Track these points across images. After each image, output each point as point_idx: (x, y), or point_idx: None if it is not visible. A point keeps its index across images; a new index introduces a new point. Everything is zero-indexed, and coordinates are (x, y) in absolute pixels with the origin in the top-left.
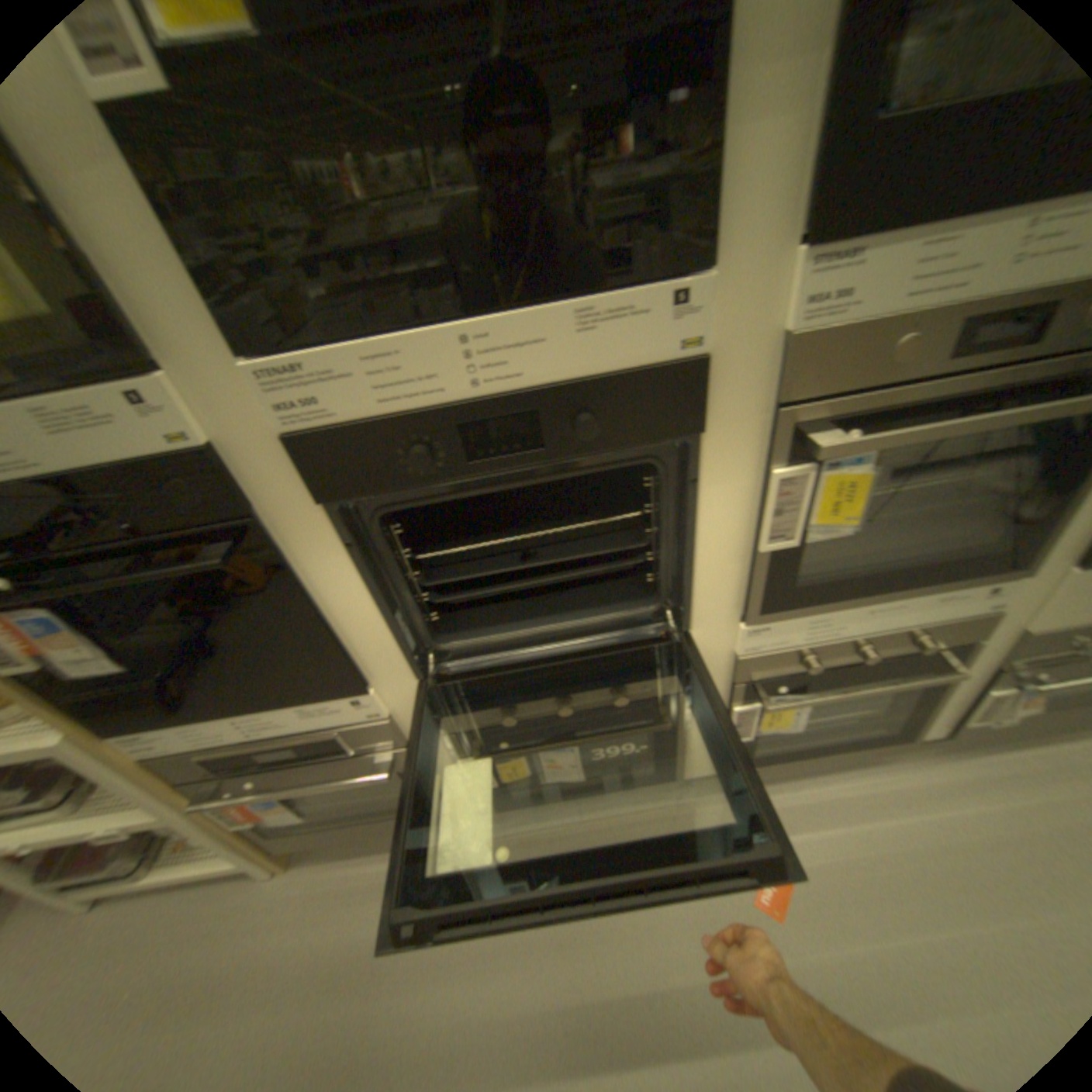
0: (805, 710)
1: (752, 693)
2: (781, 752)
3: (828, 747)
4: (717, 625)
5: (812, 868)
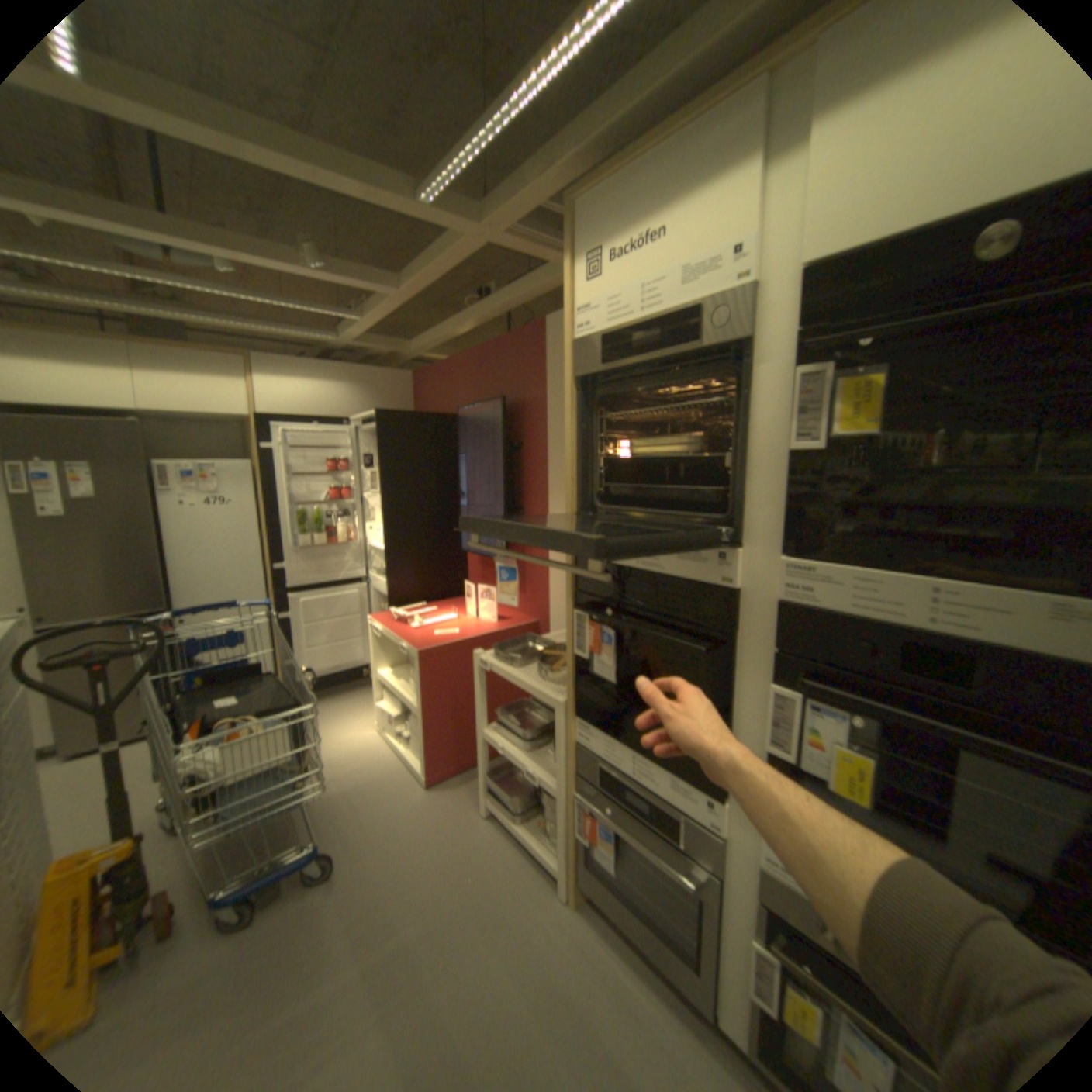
0: None
1: None
2: None
3: None
4: None
5: None
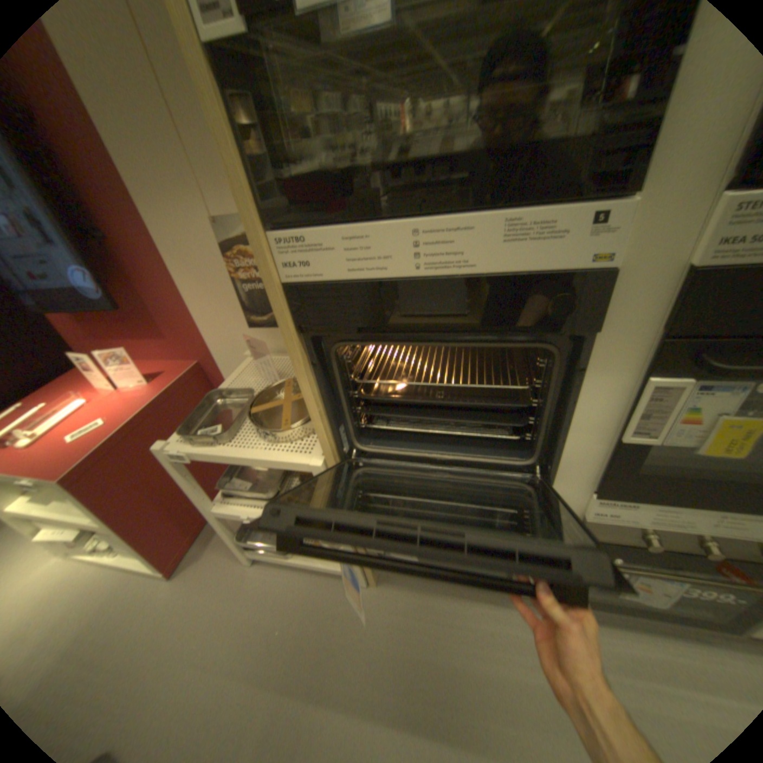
0: None
1: None
2: None
3: None
4: None
5: None
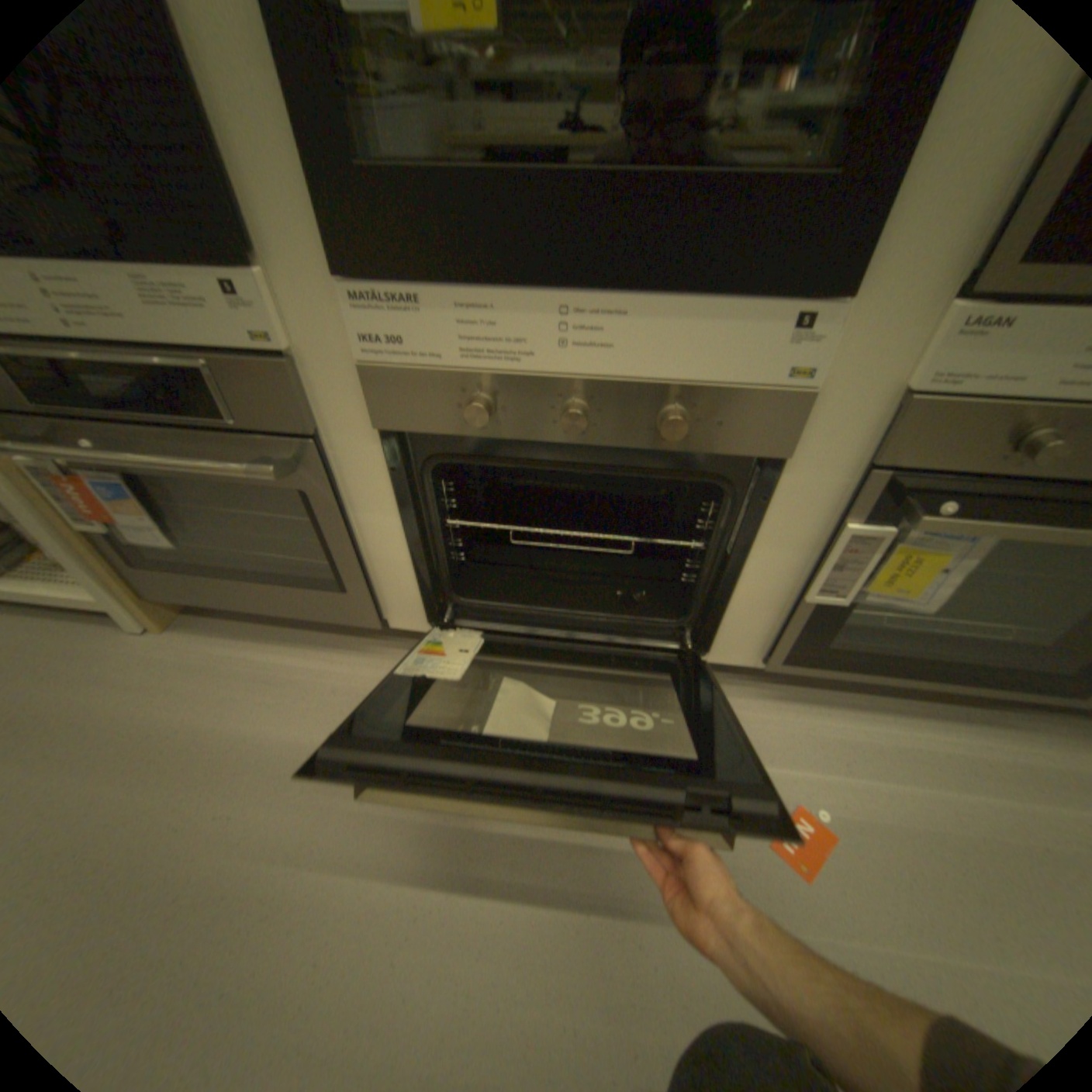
0: (968, 561)
1: (895, 495)
2: (872, 651)
3: (949, 663)
4: (909, 289)
5: (874, 823)
